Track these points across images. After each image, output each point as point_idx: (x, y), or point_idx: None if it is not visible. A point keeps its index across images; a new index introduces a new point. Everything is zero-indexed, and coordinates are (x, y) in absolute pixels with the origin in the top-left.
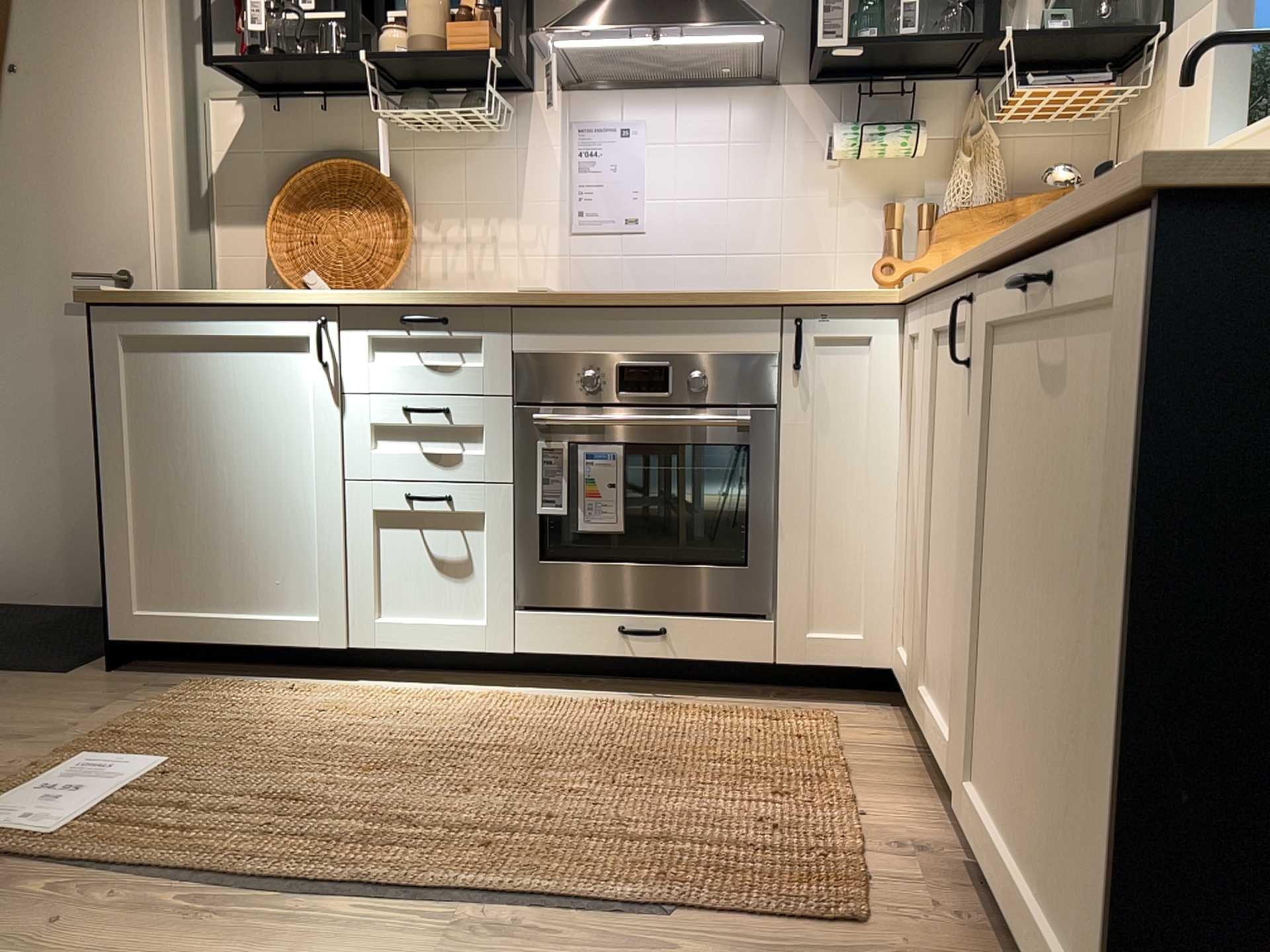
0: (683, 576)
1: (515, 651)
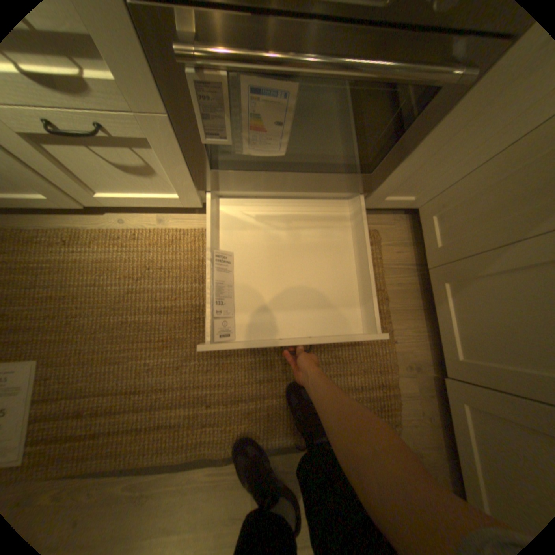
0: (322, 175)
1: (202, 203)
